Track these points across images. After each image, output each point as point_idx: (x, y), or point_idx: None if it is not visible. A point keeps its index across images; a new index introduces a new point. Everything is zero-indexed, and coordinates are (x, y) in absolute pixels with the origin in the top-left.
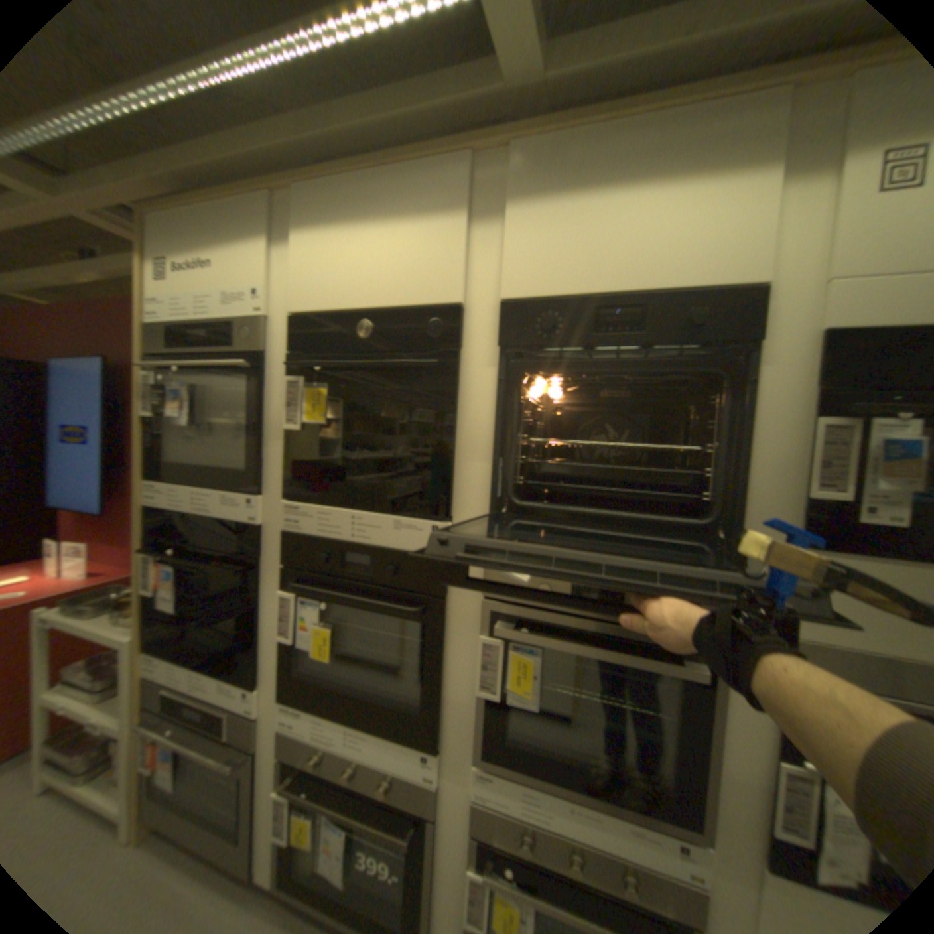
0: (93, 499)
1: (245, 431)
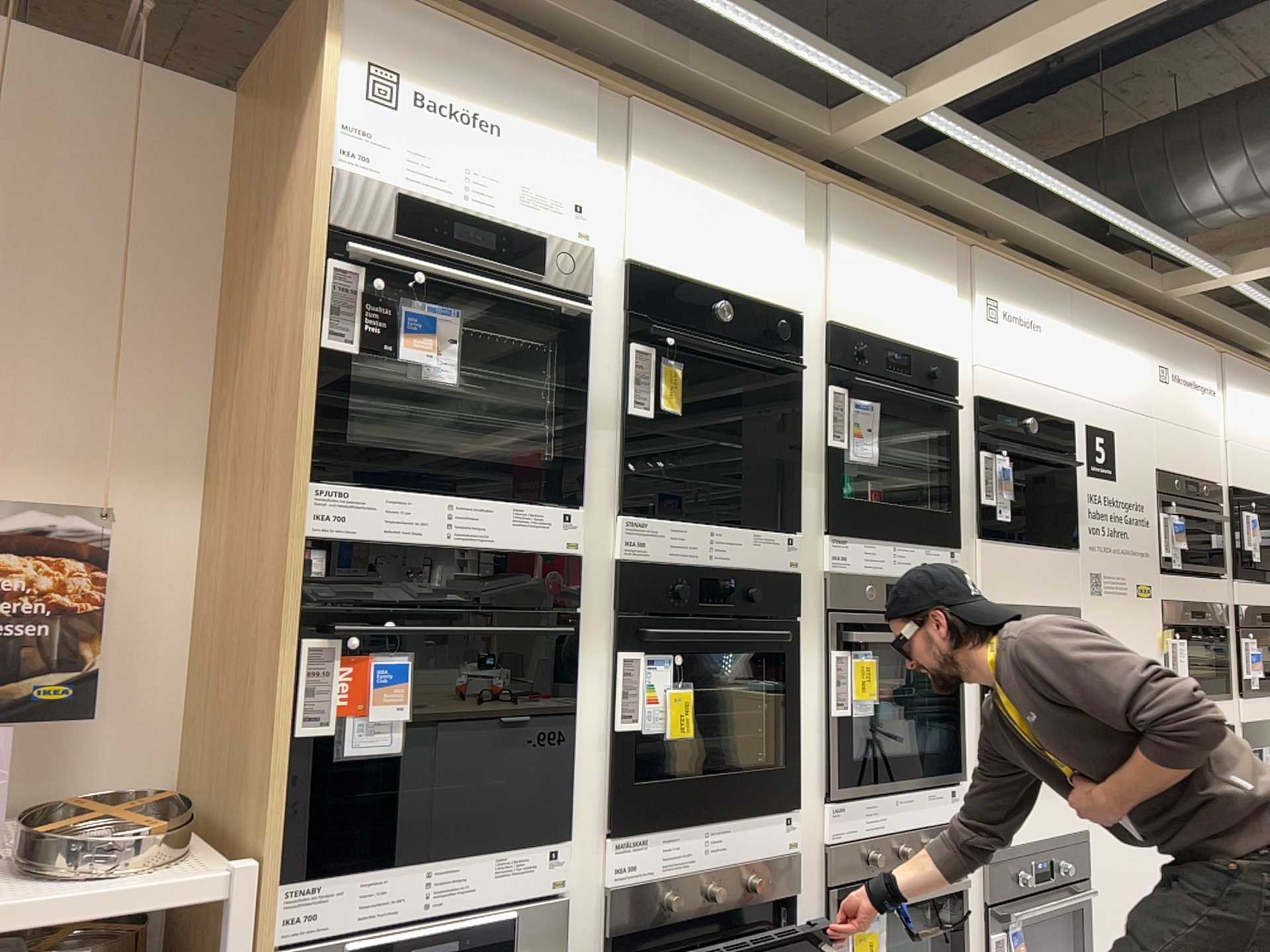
0: None
1: (564, 411)
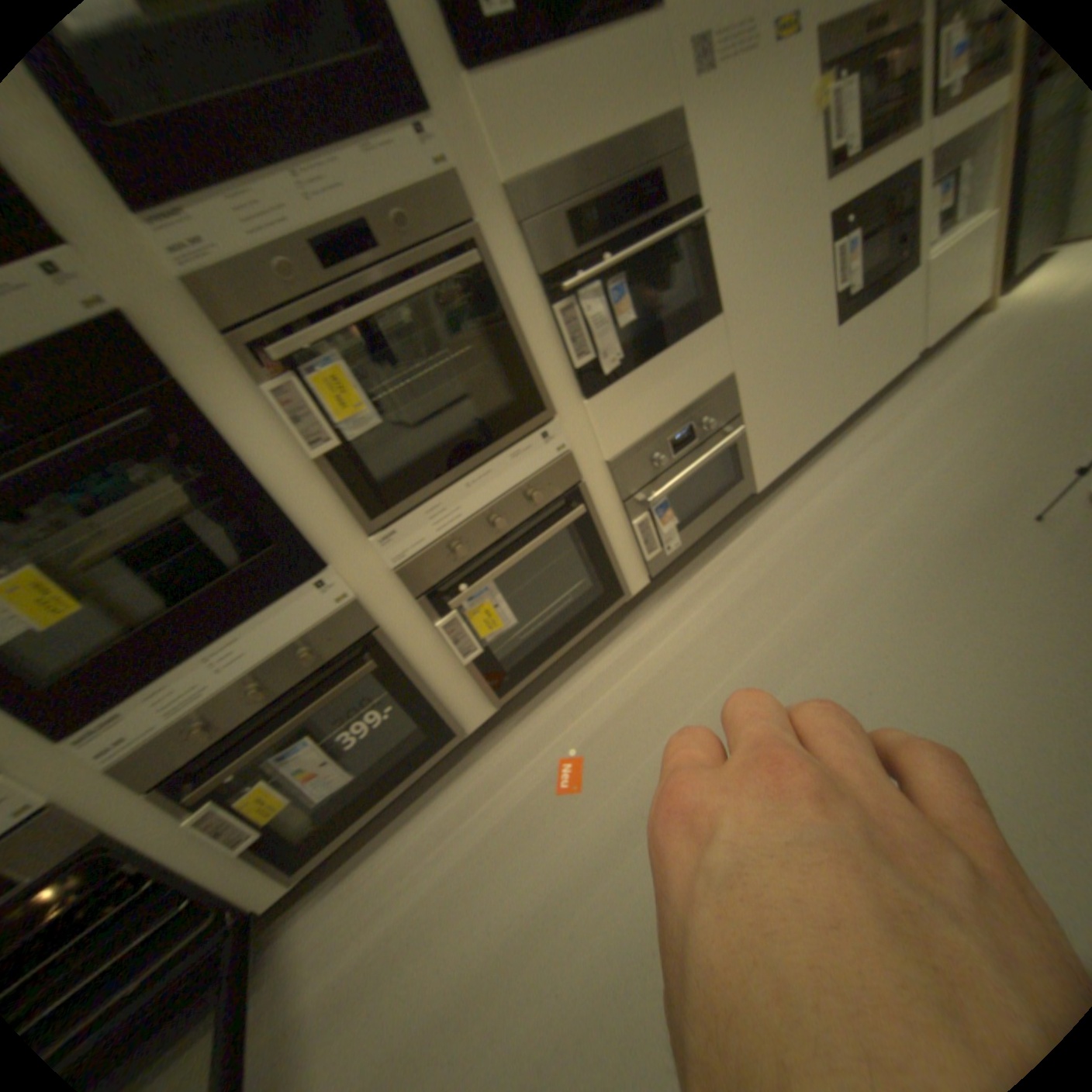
0: None
1: None
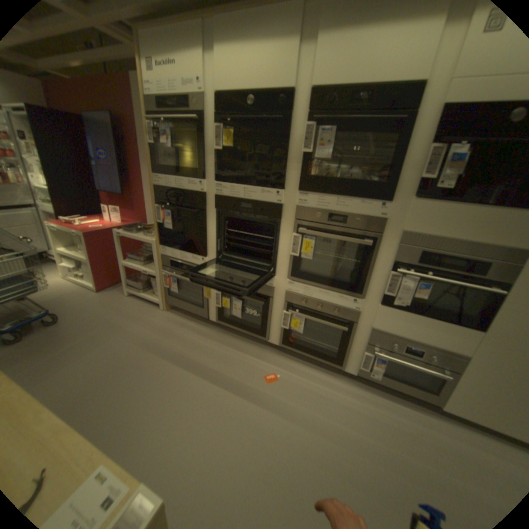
0: (118, 187)
1: (197, 151)
